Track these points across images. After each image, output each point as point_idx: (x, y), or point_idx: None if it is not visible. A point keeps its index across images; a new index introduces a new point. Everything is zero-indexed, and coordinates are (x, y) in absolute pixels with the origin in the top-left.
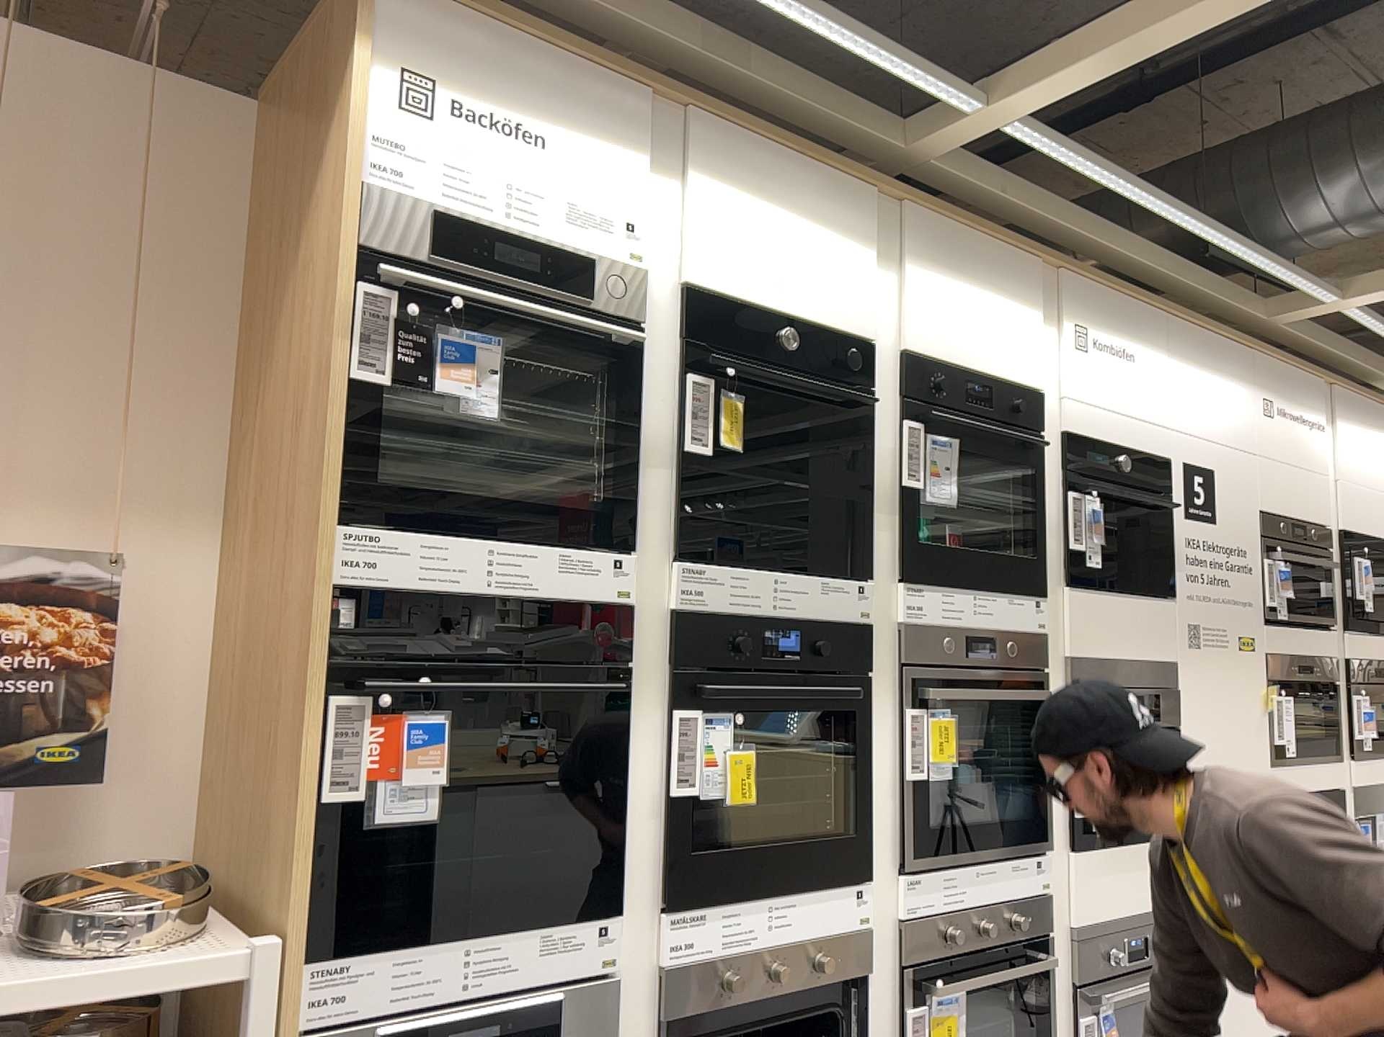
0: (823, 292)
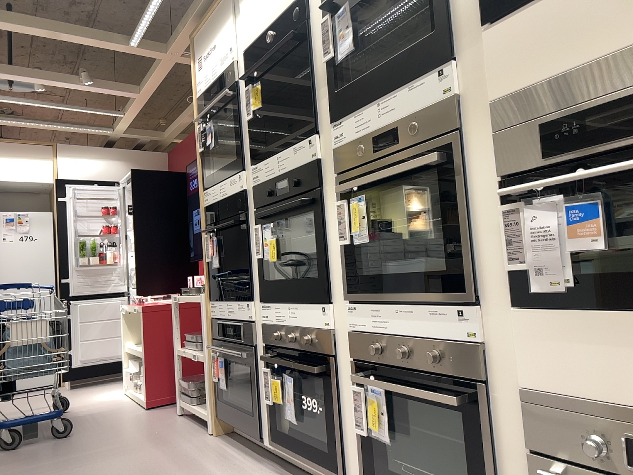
0: None
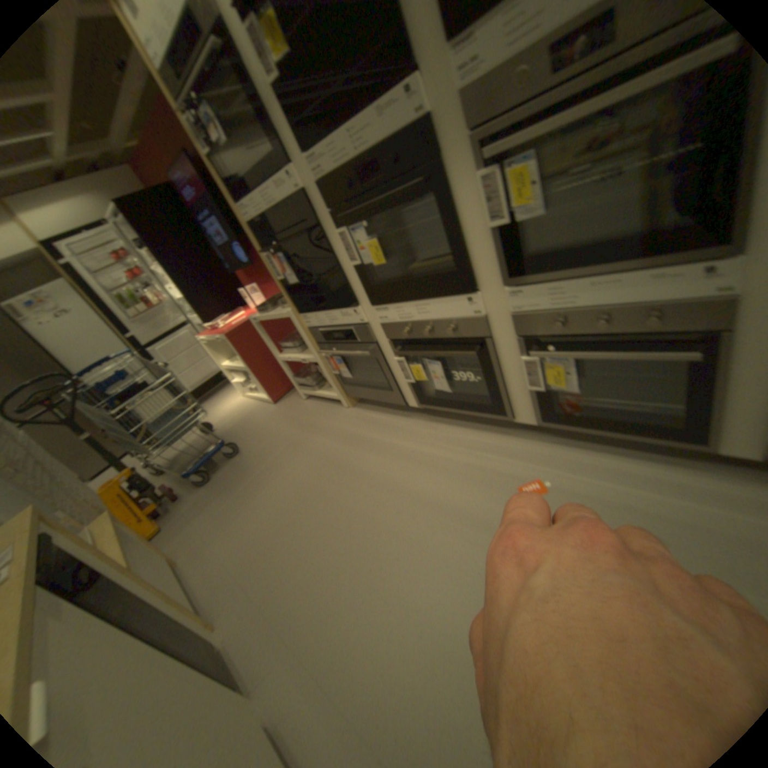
0: None
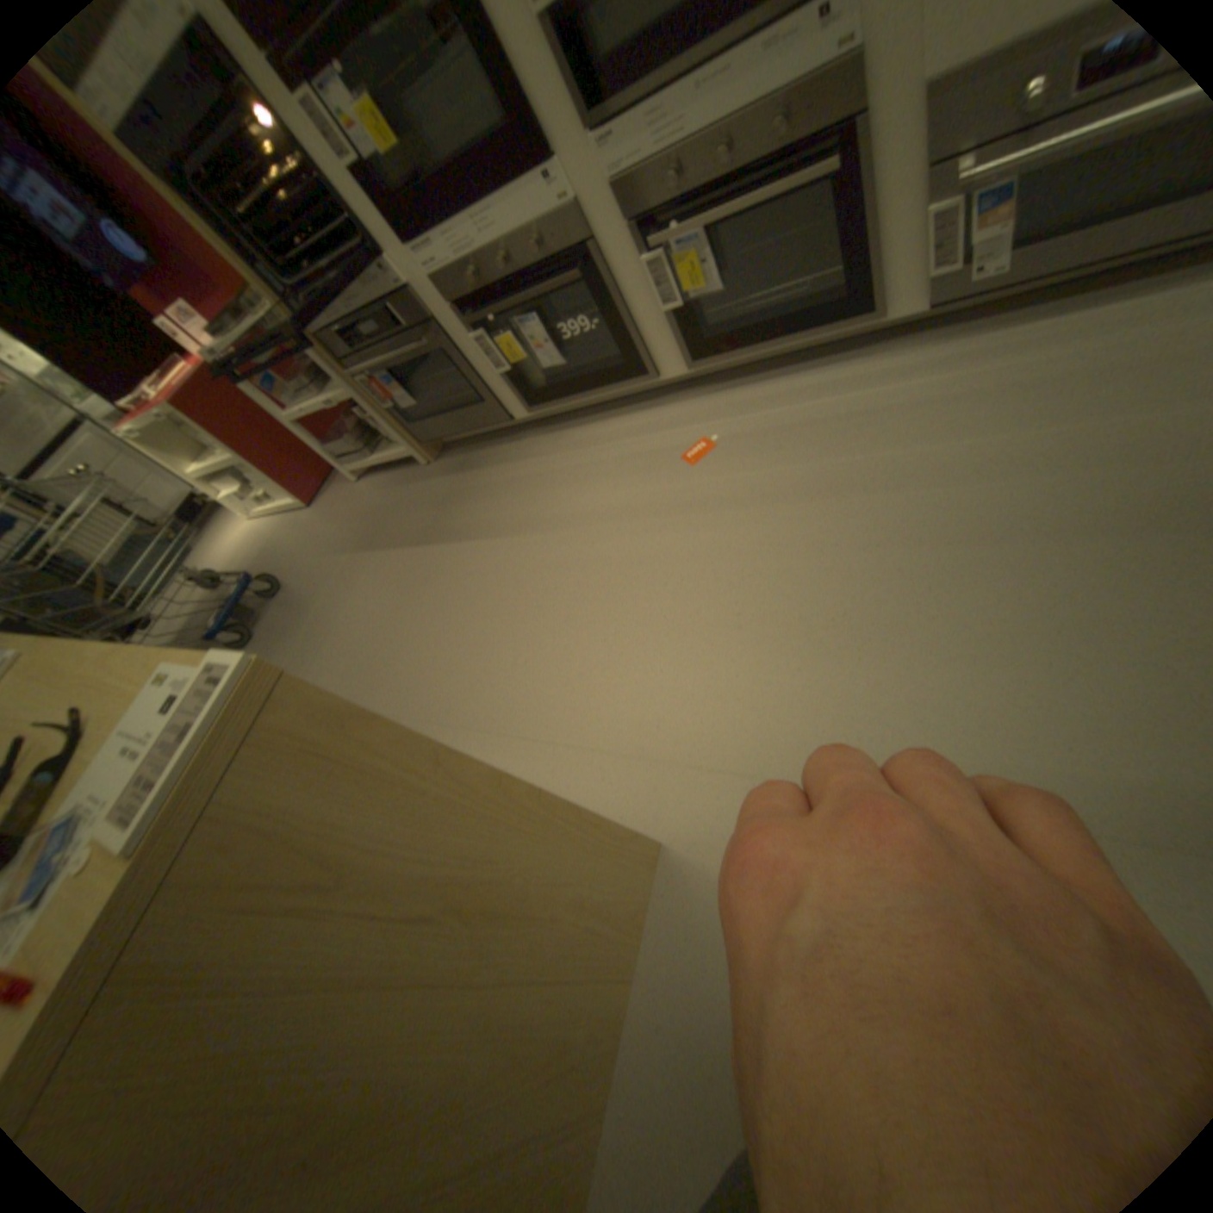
0: None
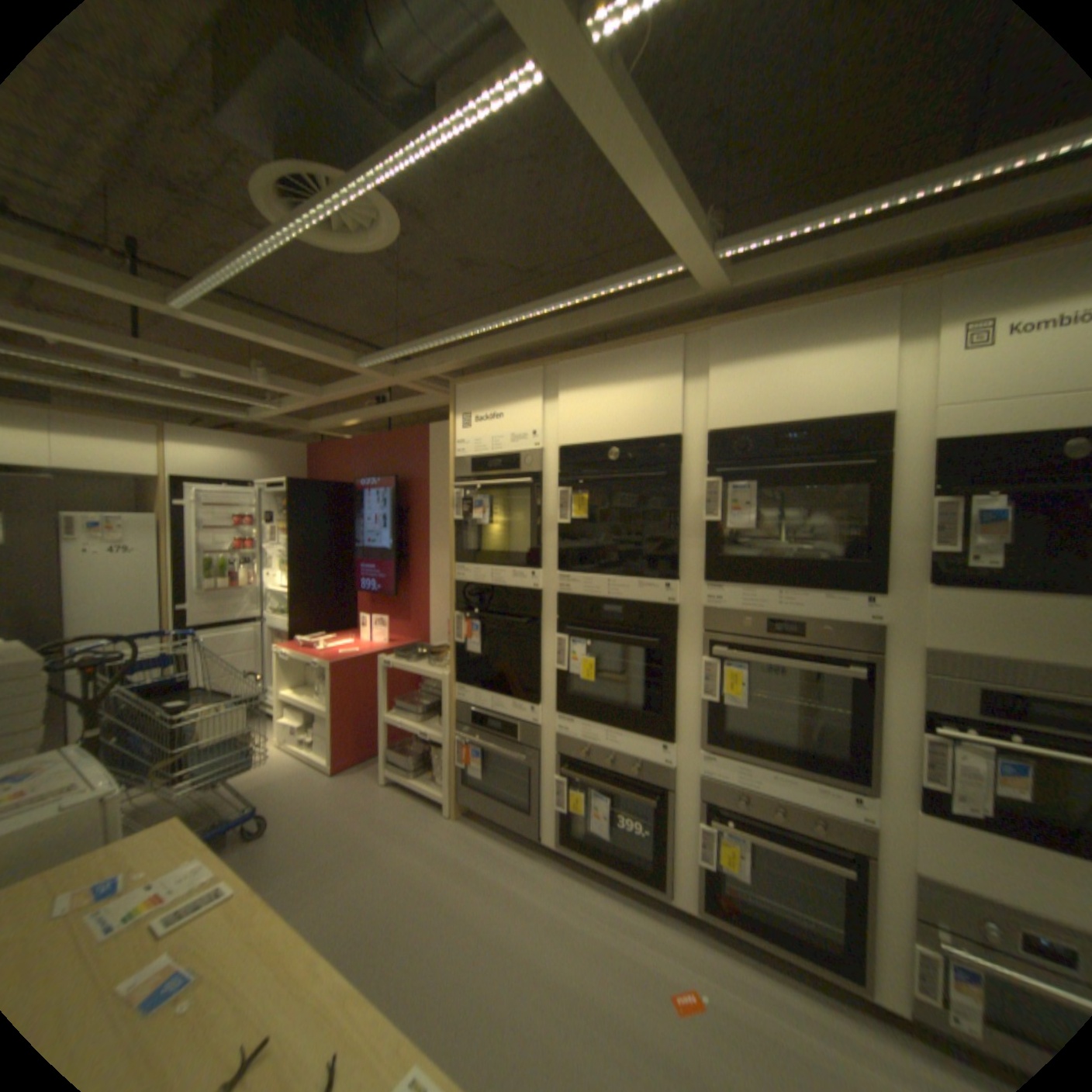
0: (643, 412)
